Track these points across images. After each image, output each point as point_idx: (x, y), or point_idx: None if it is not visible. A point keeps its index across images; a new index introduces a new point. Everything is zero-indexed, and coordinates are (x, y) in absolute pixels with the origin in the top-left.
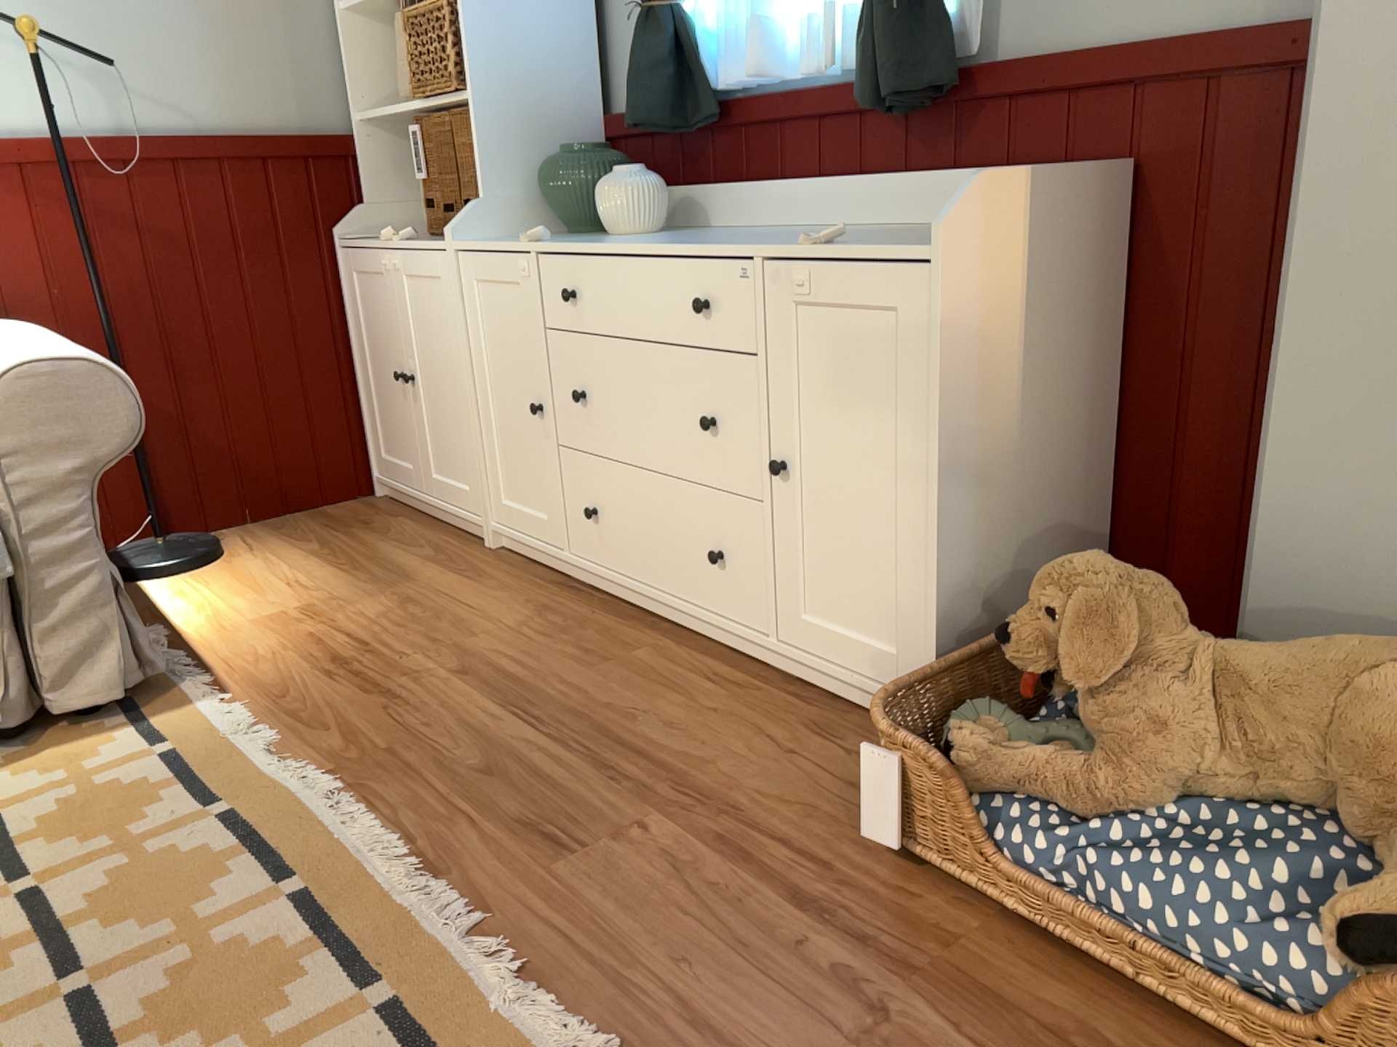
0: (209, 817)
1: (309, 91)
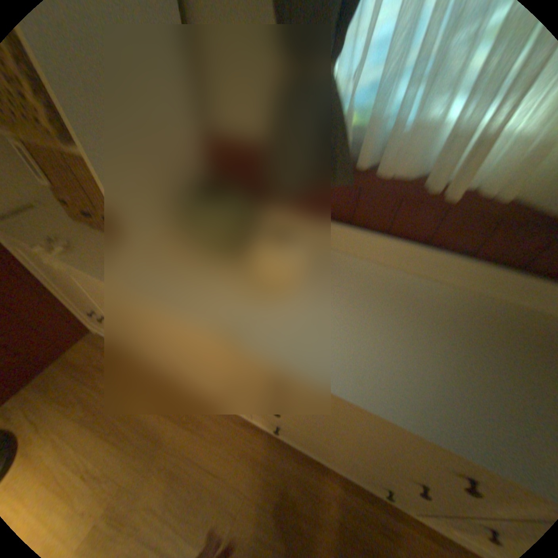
0: None
1: None
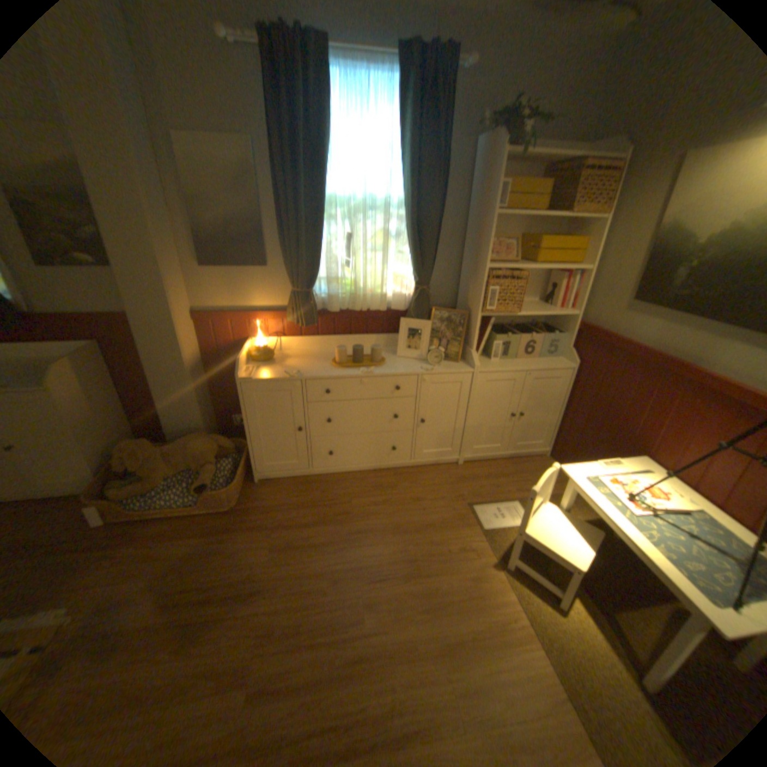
0: None
1: None
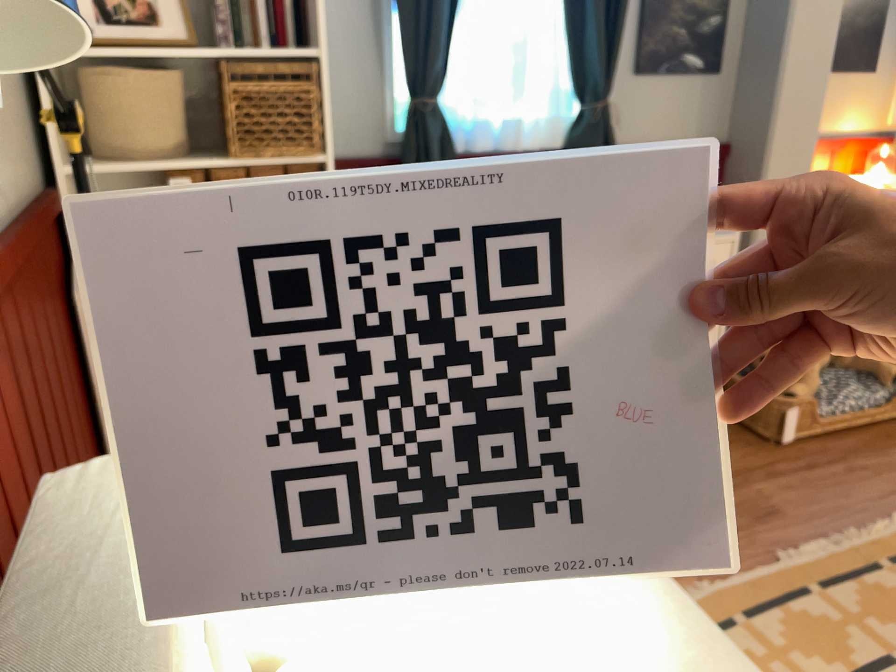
0: (749, 624)
1: (24, 144)
